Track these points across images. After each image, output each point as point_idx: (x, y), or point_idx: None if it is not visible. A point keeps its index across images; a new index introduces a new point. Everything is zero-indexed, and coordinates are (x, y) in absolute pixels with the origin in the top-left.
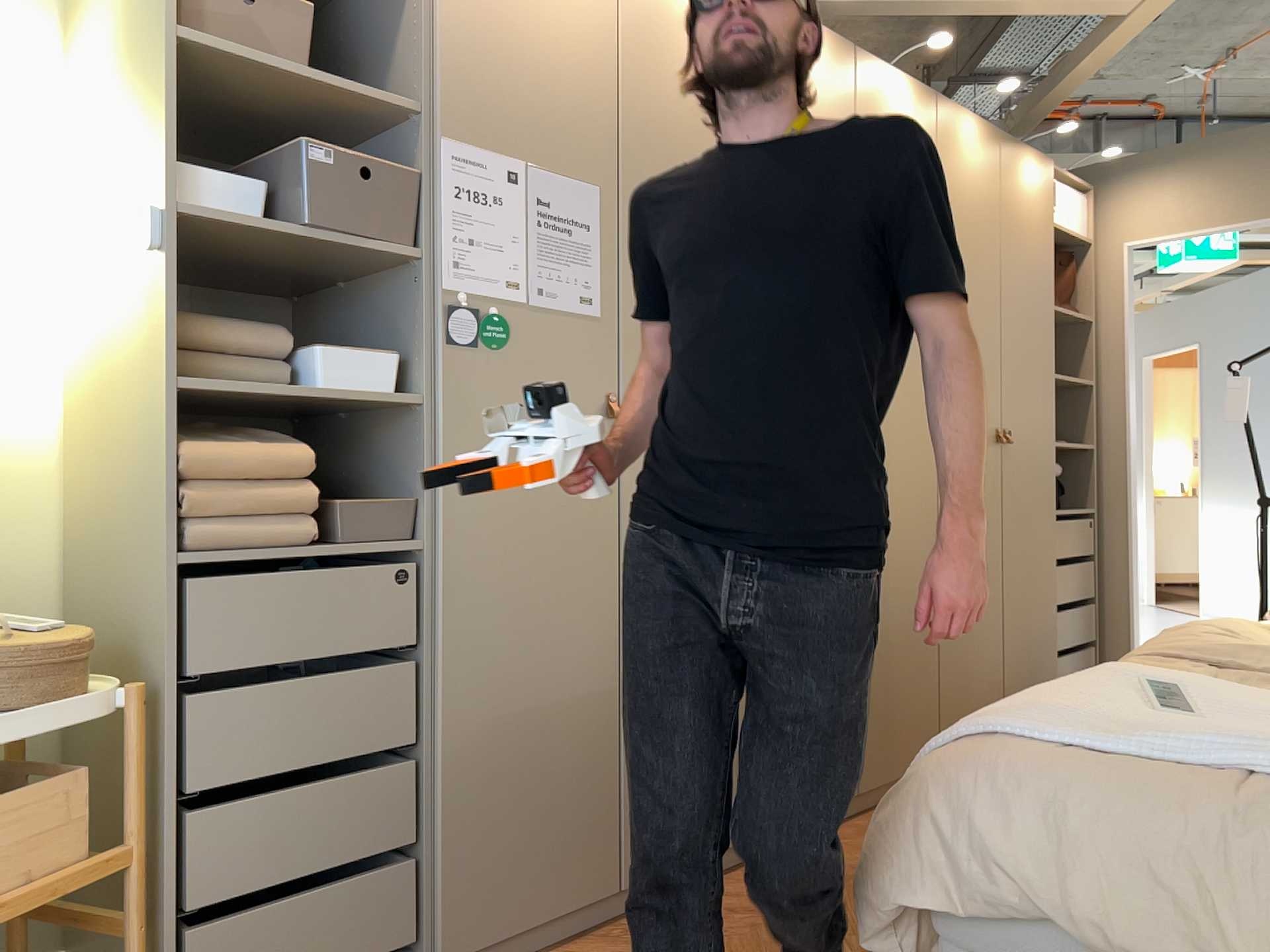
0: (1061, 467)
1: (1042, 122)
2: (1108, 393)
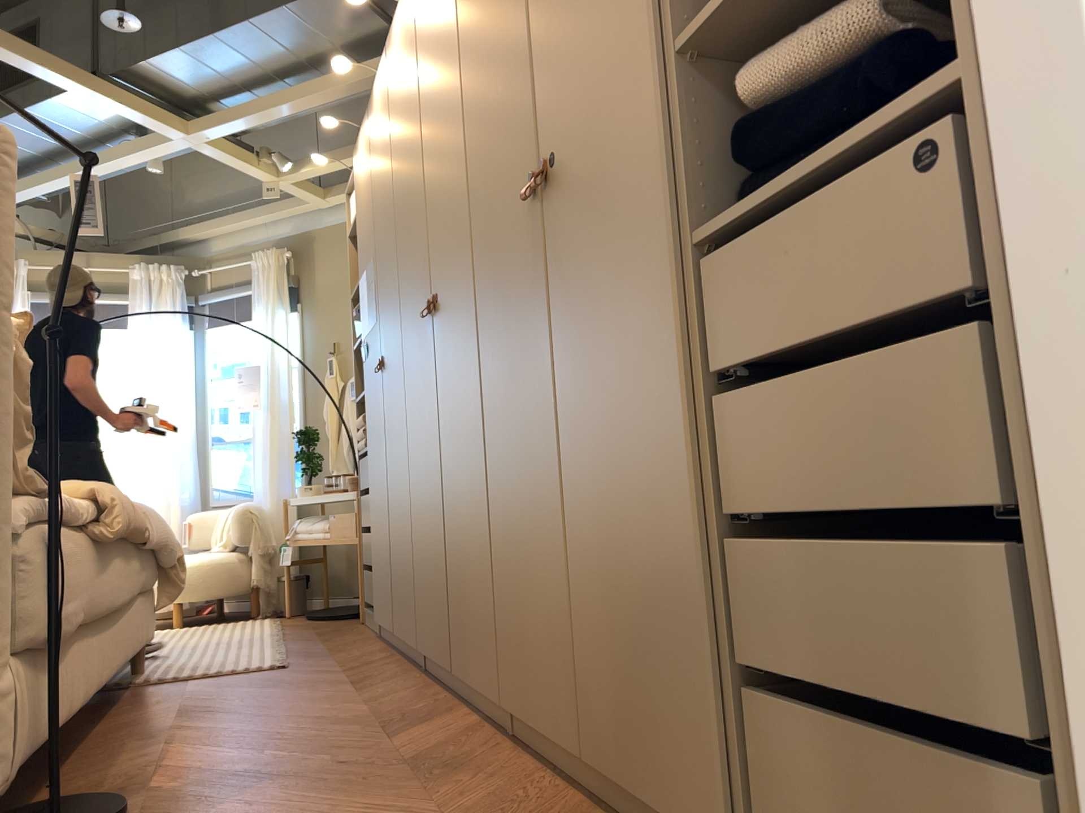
0: (791, 60)
1: None
2: None
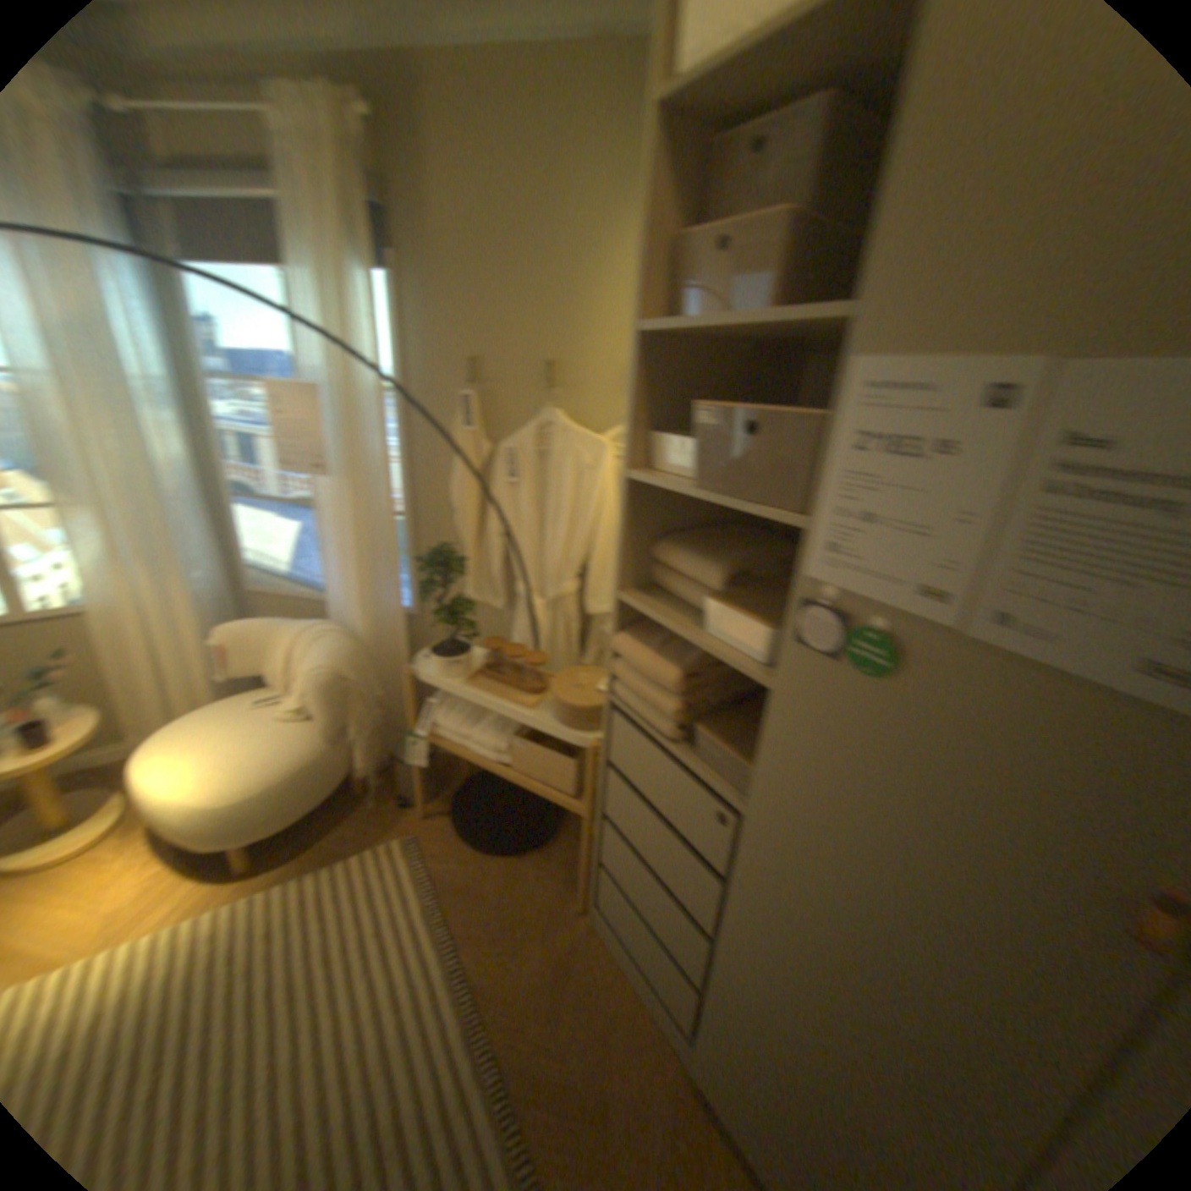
0: None
1: None
2: None
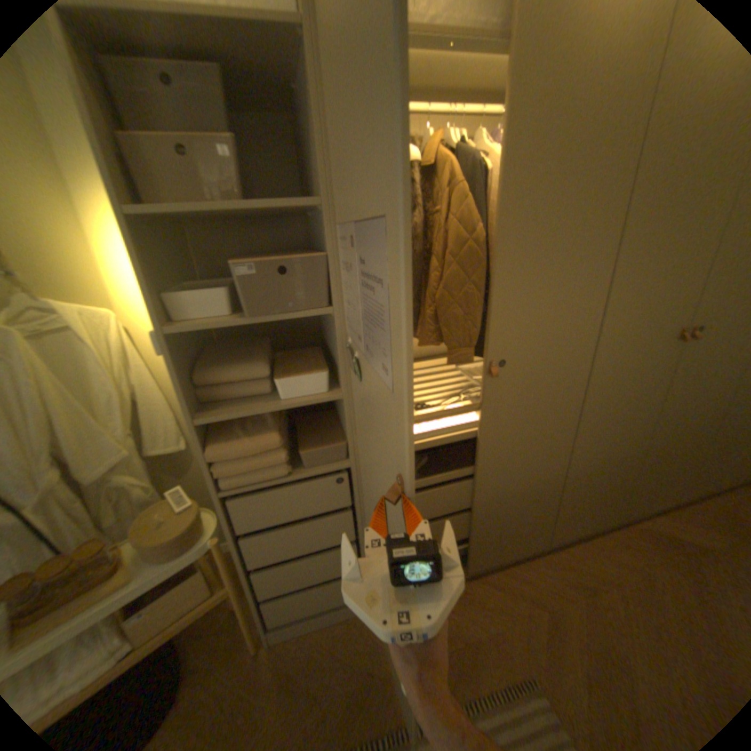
0: None
1: None
2: None
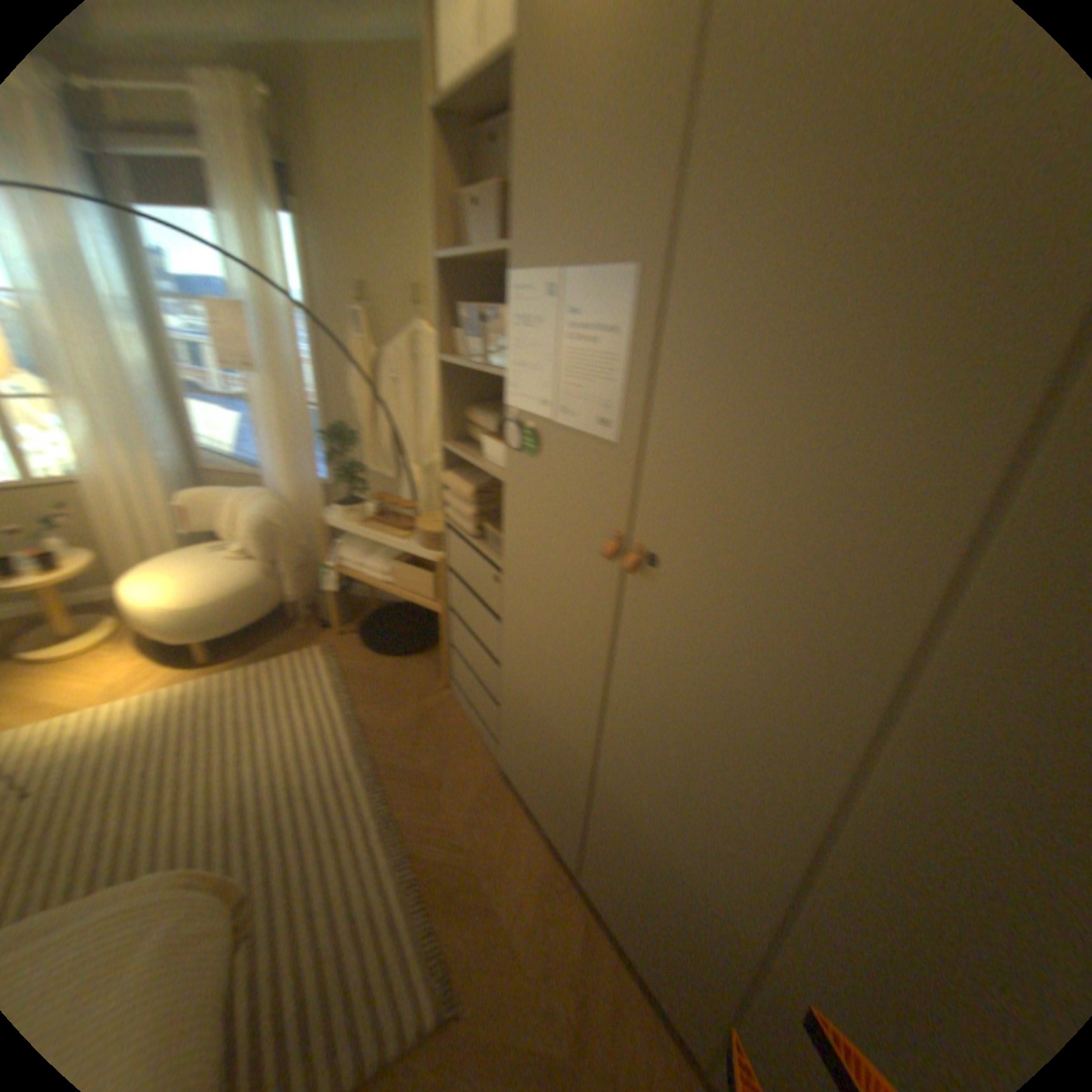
0: None
1: None
2: None
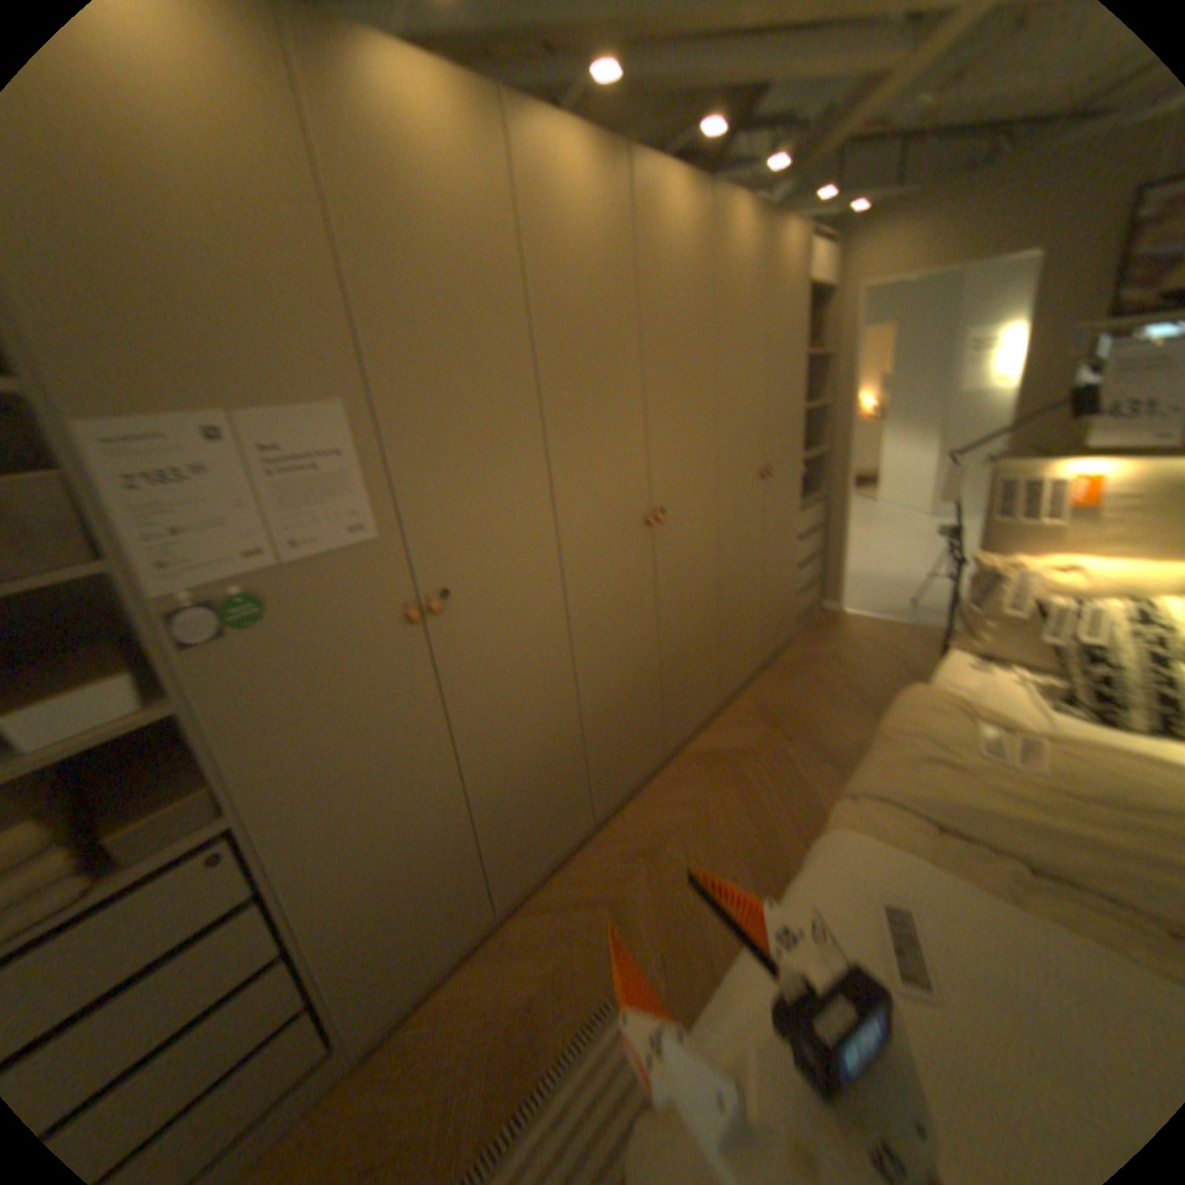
0: (803, 473)
1: (803, 181)
2: (838, 409)
